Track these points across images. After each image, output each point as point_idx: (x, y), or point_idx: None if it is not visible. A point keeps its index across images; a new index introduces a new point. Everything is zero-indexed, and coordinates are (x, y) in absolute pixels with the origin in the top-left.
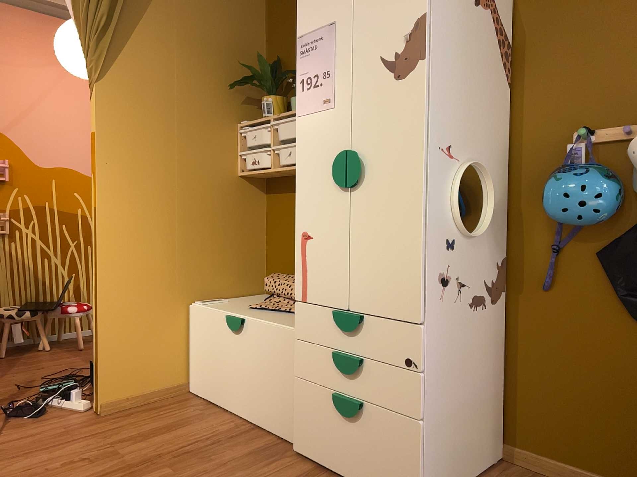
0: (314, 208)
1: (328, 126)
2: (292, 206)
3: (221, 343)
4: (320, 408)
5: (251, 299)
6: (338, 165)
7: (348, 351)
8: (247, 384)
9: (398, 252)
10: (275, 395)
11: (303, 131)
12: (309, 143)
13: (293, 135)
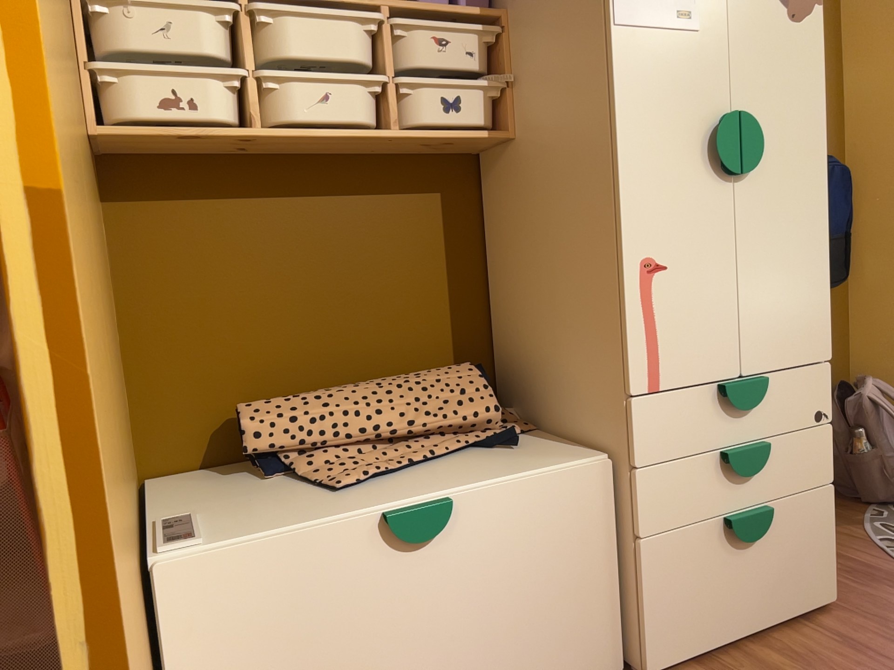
0: (667, 213)
1: (687, 62)
2: (227, 232)
3: (356, 604)
4: (699, 560)
5: (207, 491)
6: (728, 135)
7: (744, 439)
8: (470, 646)
9: (803, 270)
10: (561, 615)
11: (633, 60)
12: (648, 86)
13: (329, 55)
